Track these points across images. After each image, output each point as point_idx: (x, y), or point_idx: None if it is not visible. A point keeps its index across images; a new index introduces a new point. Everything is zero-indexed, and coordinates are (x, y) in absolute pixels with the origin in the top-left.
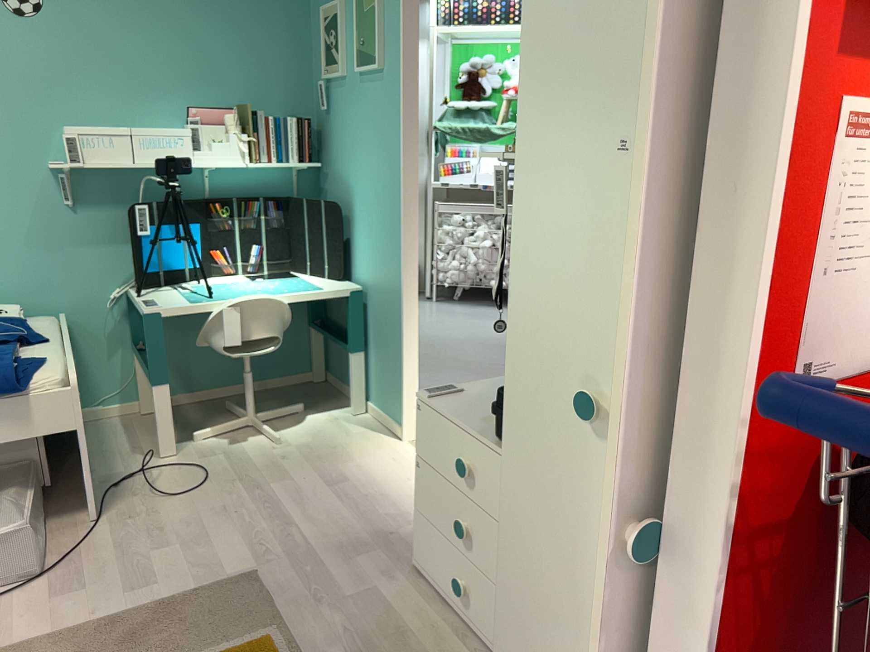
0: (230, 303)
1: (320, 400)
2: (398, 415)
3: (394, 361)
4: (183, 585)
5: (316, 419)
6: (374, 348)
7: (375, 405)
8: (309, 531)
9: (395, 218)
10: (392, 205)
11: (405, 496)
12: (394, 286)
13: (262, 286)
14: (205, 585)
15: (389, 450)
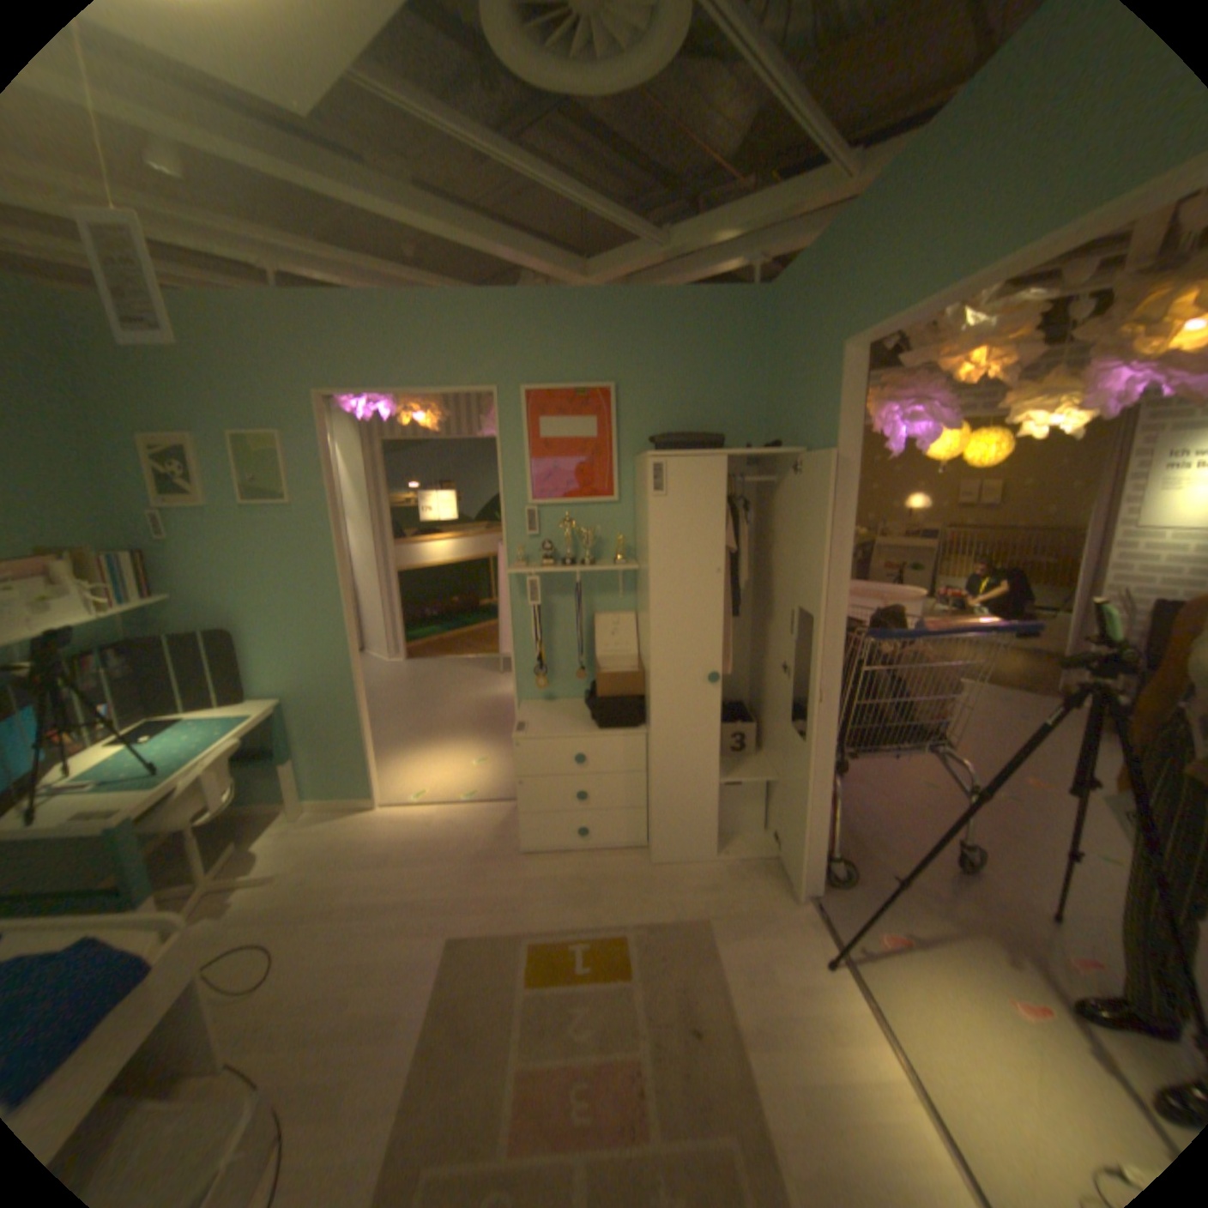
0: (192, 768)
1: (230, 833)
2: (360, 791)
3: (348, 749)
4: (420, 994)
5: (264, 845)
6: (305, 751)
7: (314, 800)
8: (429, 895)
9: (333, 629)
10: (327, 619)
11: (445, 833)
12: (338, 686)
13: (170, 743)
14: (436, 976)
15: (376, 820)
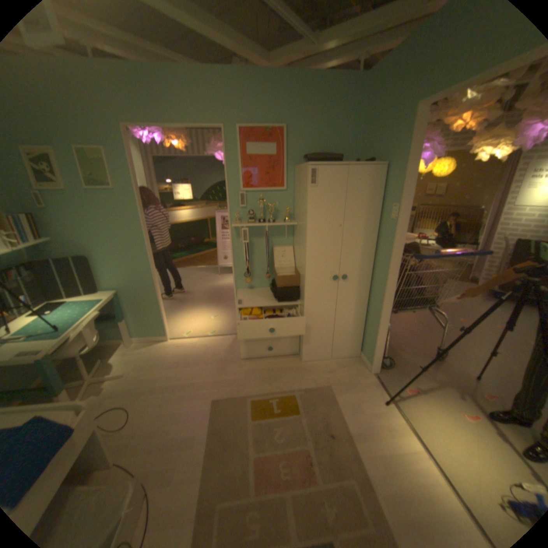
0: (76, 328)
1: (97, 355)
2: (160, 333)
3: (152, 314)
4: (202, 426)
5: (115, 360)
6: (130, 315)
7: (137, 338)
8: (200, 381)
9: (141, 256)
10: (137, 251)
11: (203, 351)
12: (145, 284)
13: (62, 315)
14: (209, 418)
15: (169, 347)
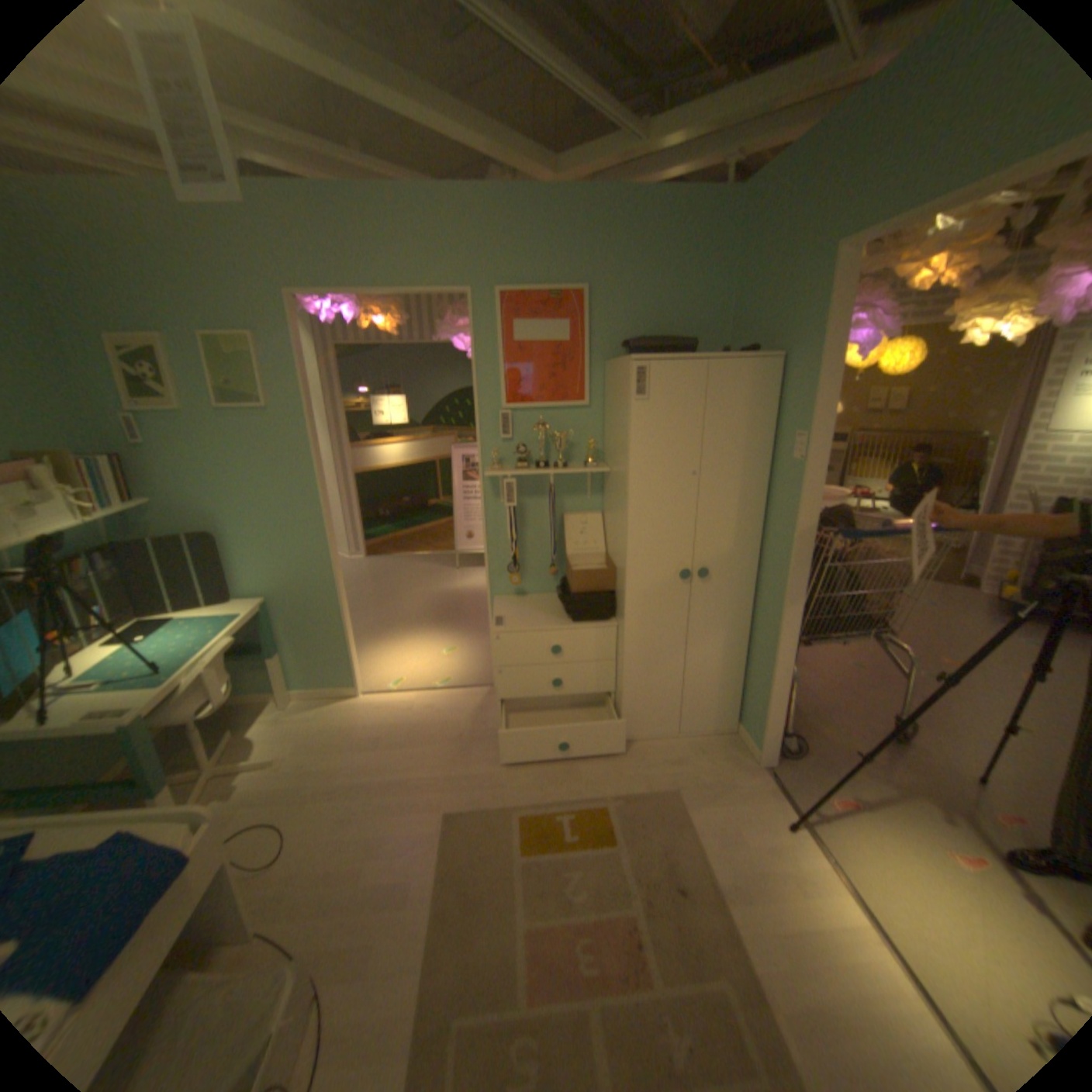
0: (192, 667)
1: (224, 722)
2: (344, 682)
3: (331, 643)
4: (425, 865)
5: (258, 732)
6: (290, 646)
7: (301, 690)
8: (420, 775)
9: (313, 531)
10: (306, 522)
11: (427, 718)
12: (319, 586)
13: (165, 643)
14: (438, 848)
15: (360, 708)
